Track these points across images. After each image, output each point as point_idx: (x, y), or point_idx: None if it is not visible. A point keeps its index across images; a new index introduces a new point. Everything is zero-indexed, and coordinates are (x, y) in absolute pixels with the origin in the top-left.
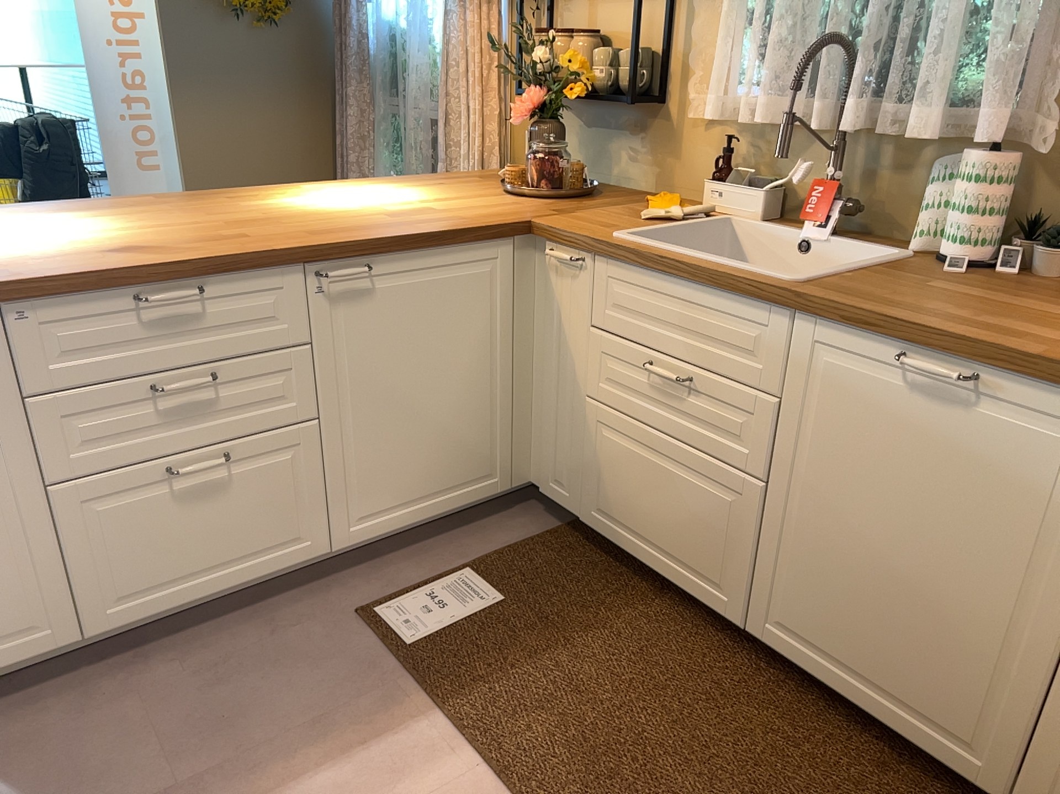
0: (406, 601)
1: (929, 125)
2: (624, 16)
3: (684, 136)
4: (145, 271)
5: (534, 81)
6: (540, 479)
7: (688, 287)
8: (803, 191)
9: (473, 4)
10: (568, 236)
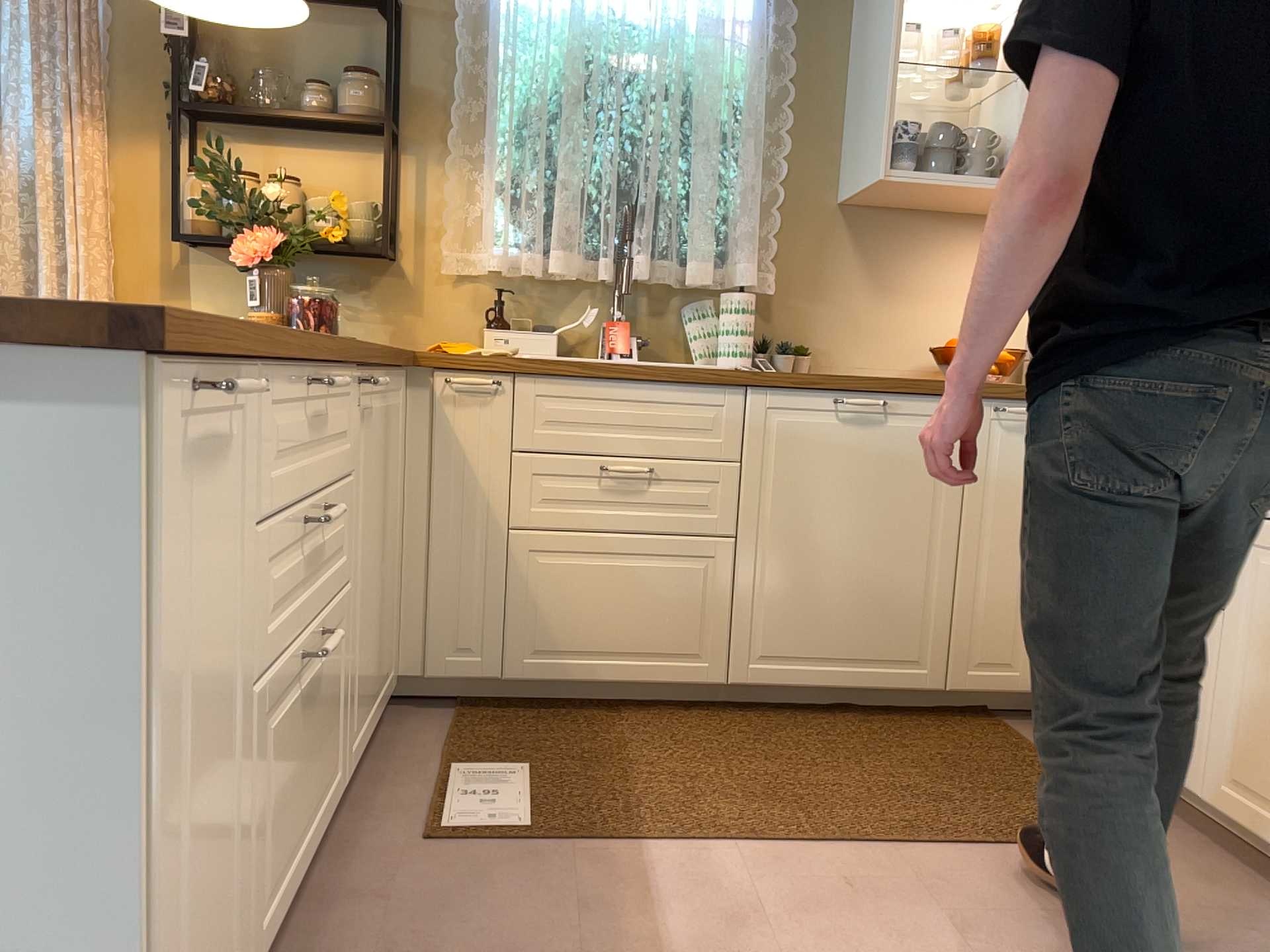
0: (453, 810)
1: (710, 270)
2: (330, 168)
3: (429, 291)
4: (308, 347)
5: (255, 221)
6: (418, 665)
7: (639, 387)
8: (575, 334)
9: (72, 124)
10: (479, 361)
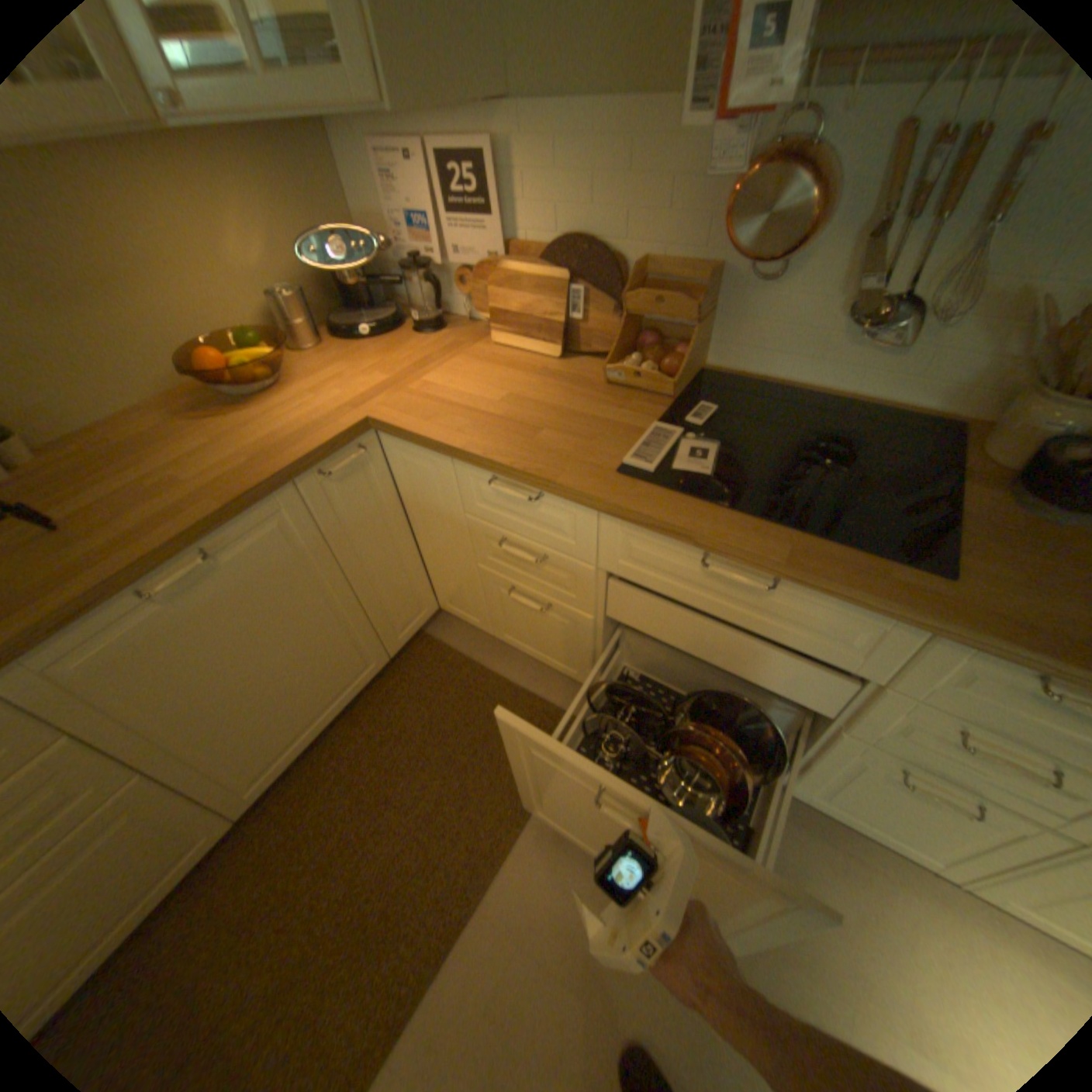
0: None
1: None
2: None
3: None
4: None
5: None
6: None
7: None
8: None
9: None
10: None
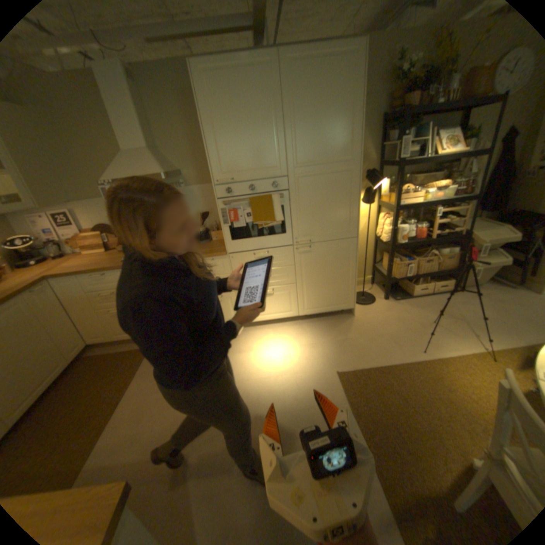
0: None
1: None
2: None
3: None
4: None
5: None
6: None
7: None
8: None
9: None
10: None
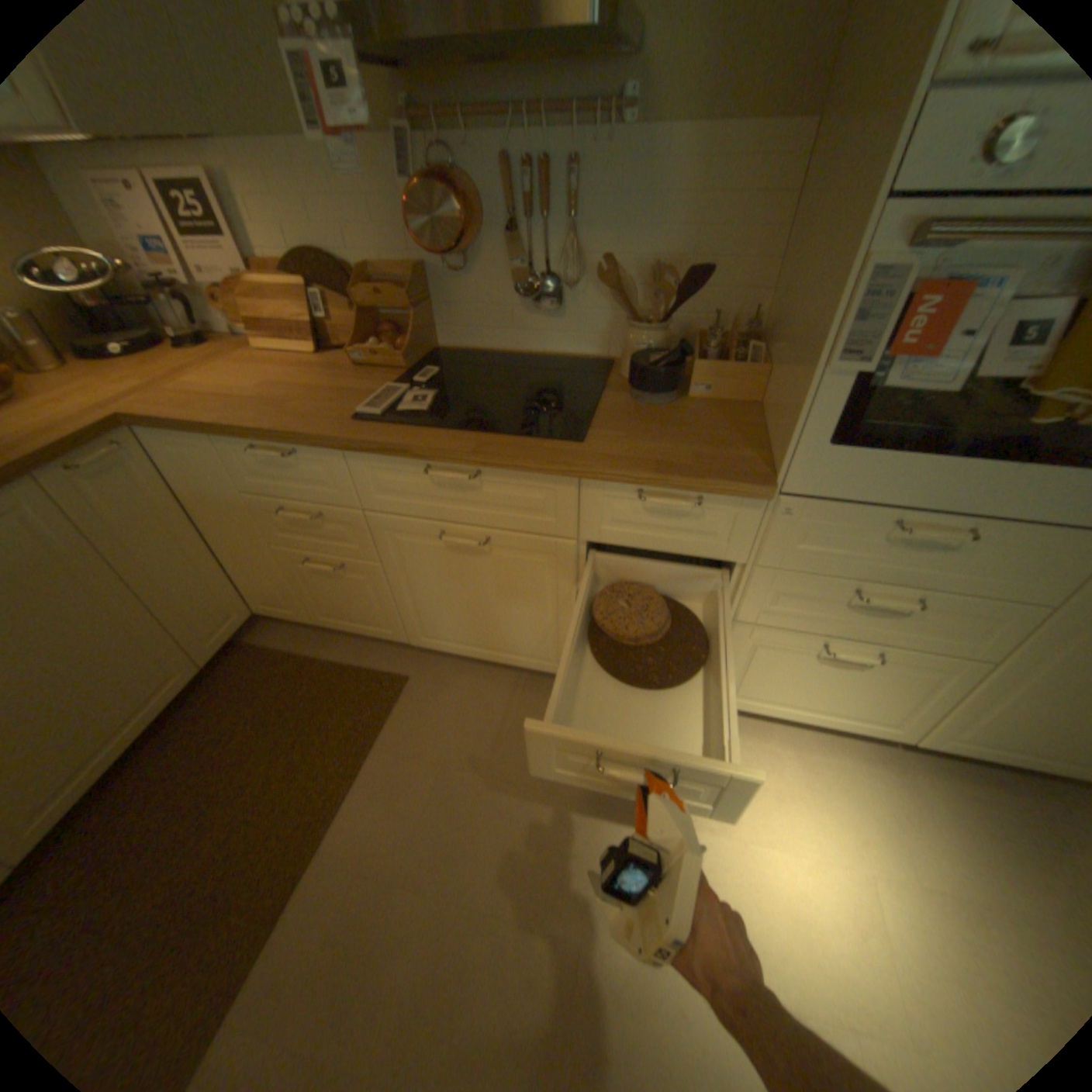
0: None
1: None
2: None
3: None
4: None
5: None
6: None
7: None
8: None
9: None
10: None
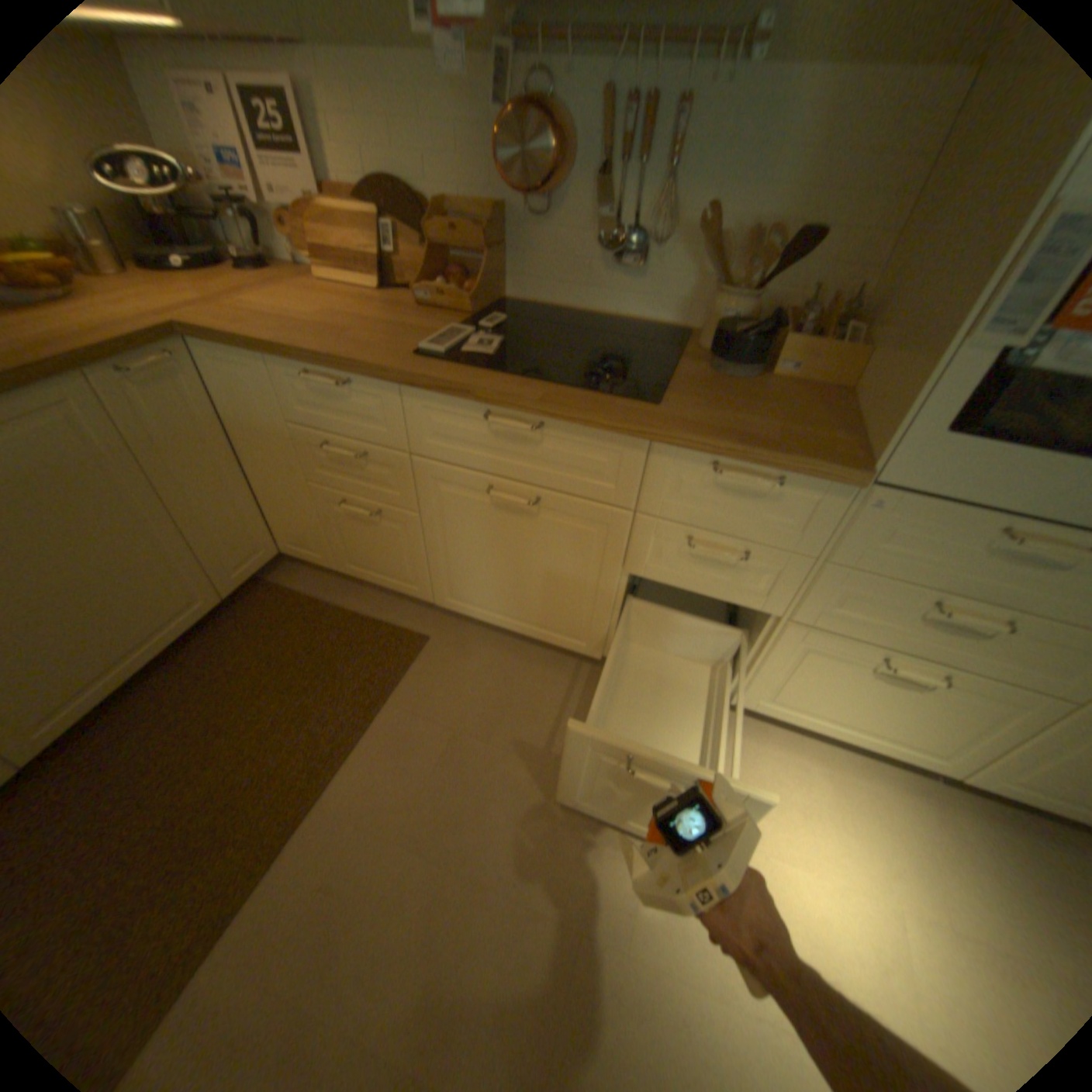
0: None
1: None
2: None
3: None
4: None
5: None
6: None
7: None
8: None
9: None
10: None
